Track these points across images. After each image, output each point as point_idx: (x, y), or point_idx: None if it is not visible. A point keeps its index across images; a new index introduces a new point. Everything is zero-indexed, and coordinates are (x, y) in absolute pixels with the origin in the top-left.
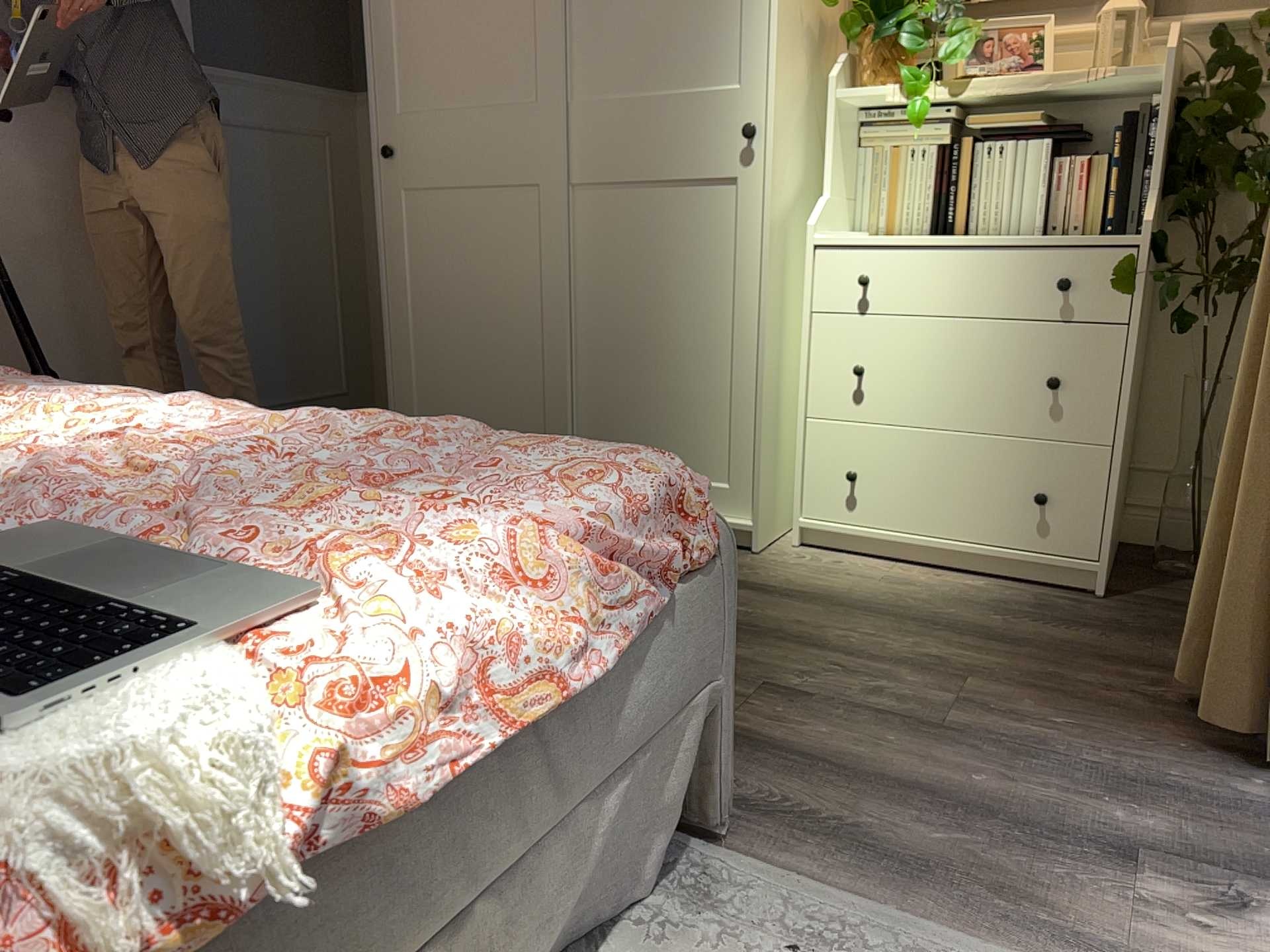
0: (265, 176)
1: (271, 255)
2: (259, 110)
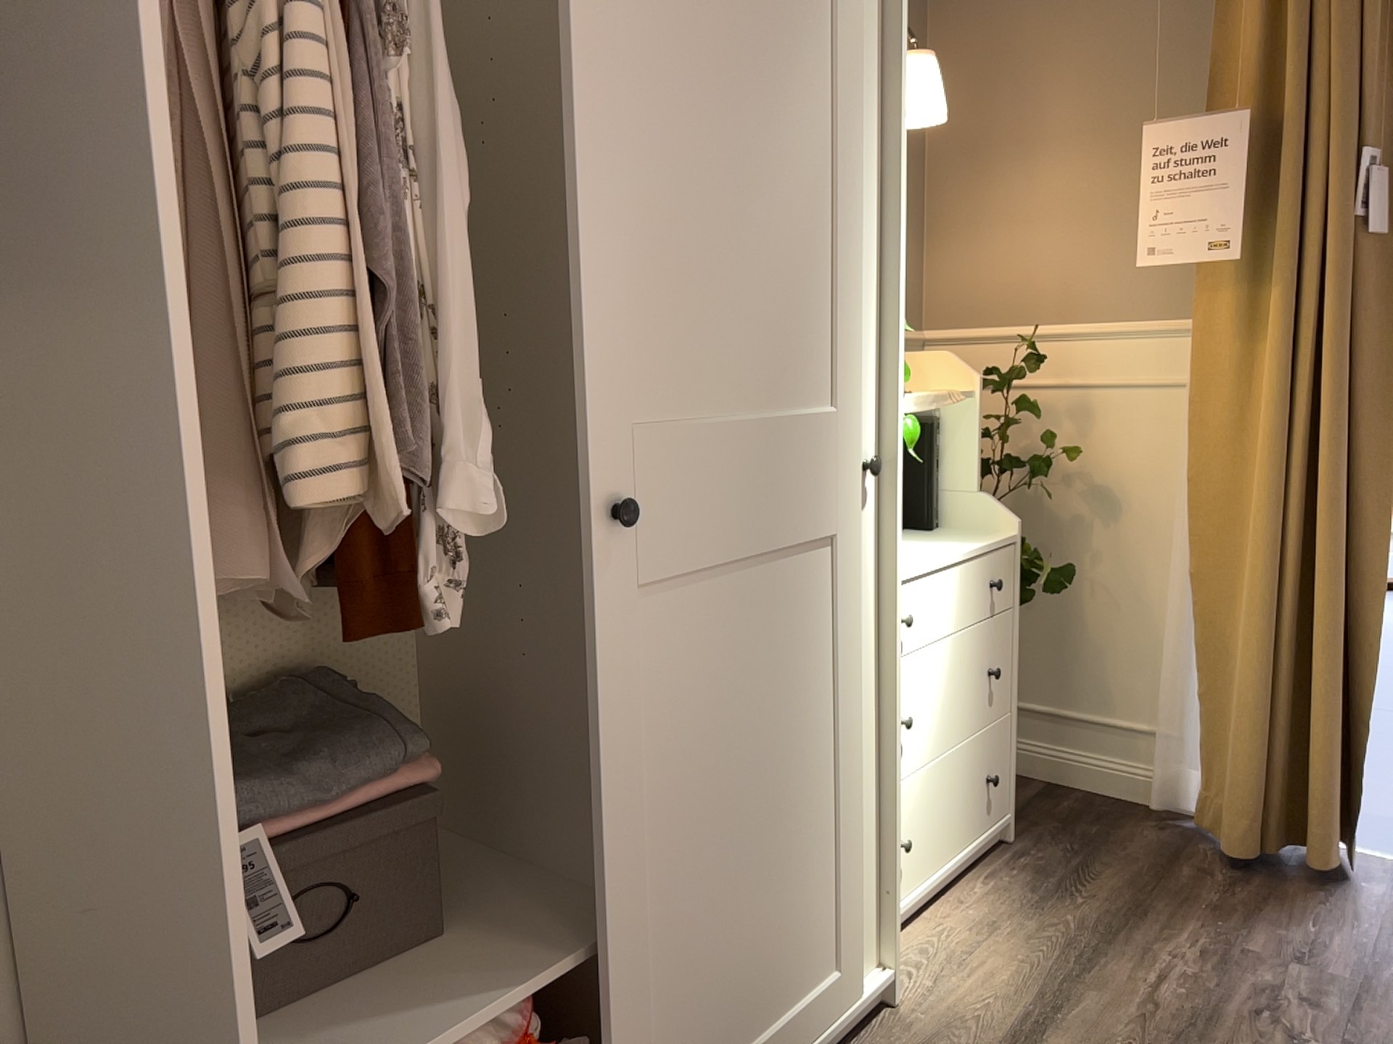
0: None
1: None
2: None
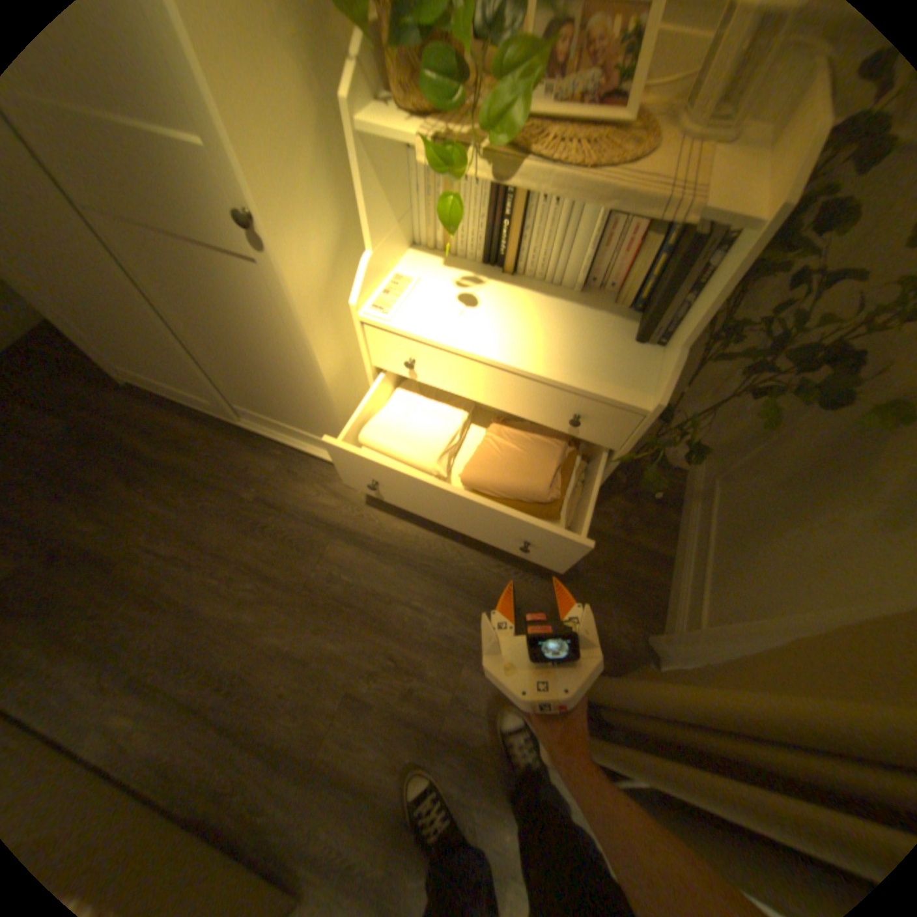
0: None
1: None
2: None
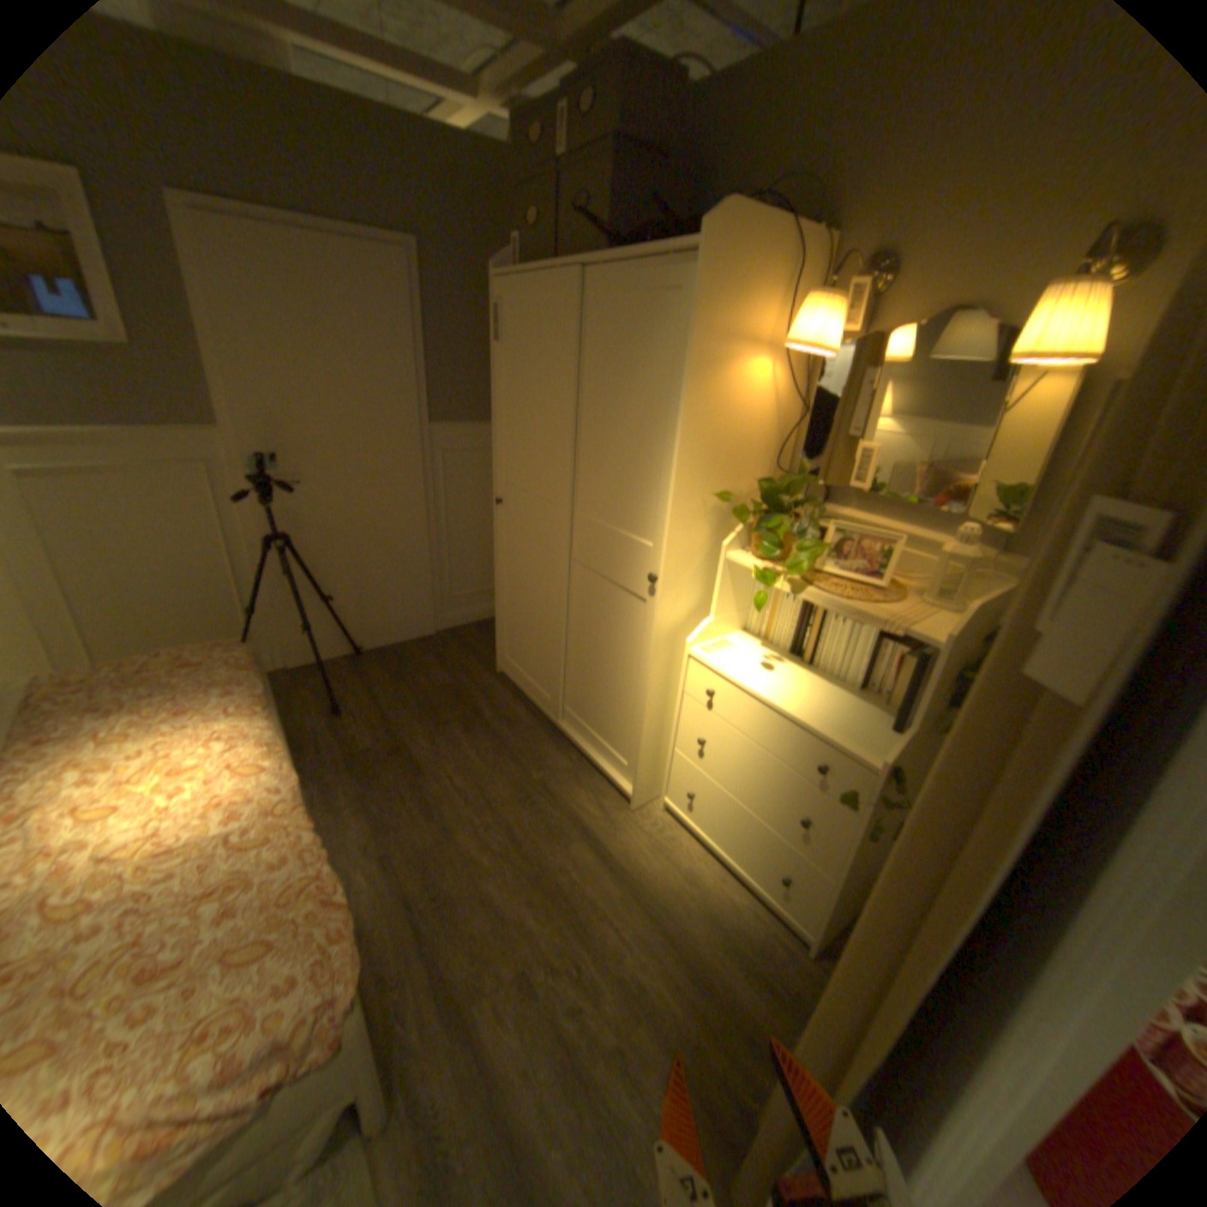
0: (468, 477)
1: (470, 519)
2: (467, 441)
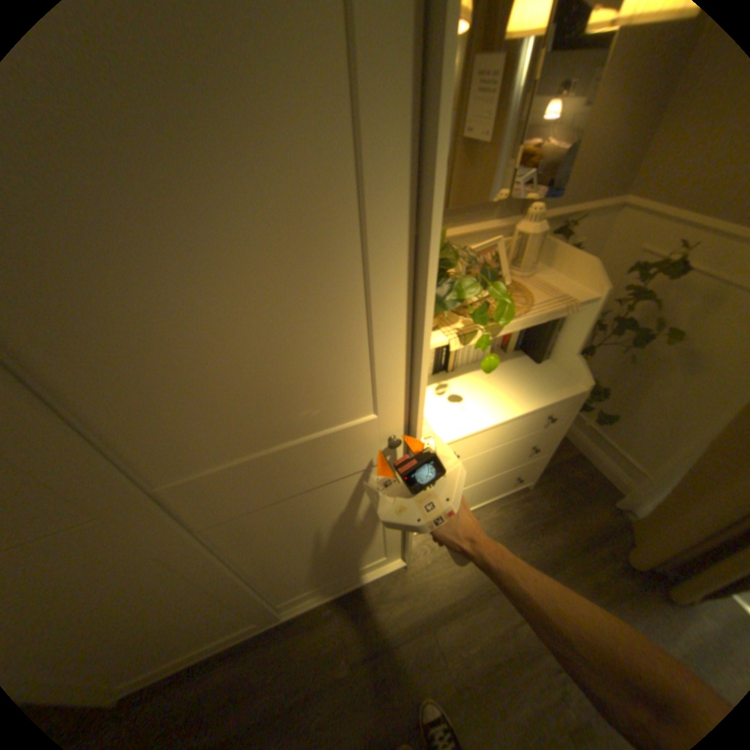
0: None
1: None
2: None
